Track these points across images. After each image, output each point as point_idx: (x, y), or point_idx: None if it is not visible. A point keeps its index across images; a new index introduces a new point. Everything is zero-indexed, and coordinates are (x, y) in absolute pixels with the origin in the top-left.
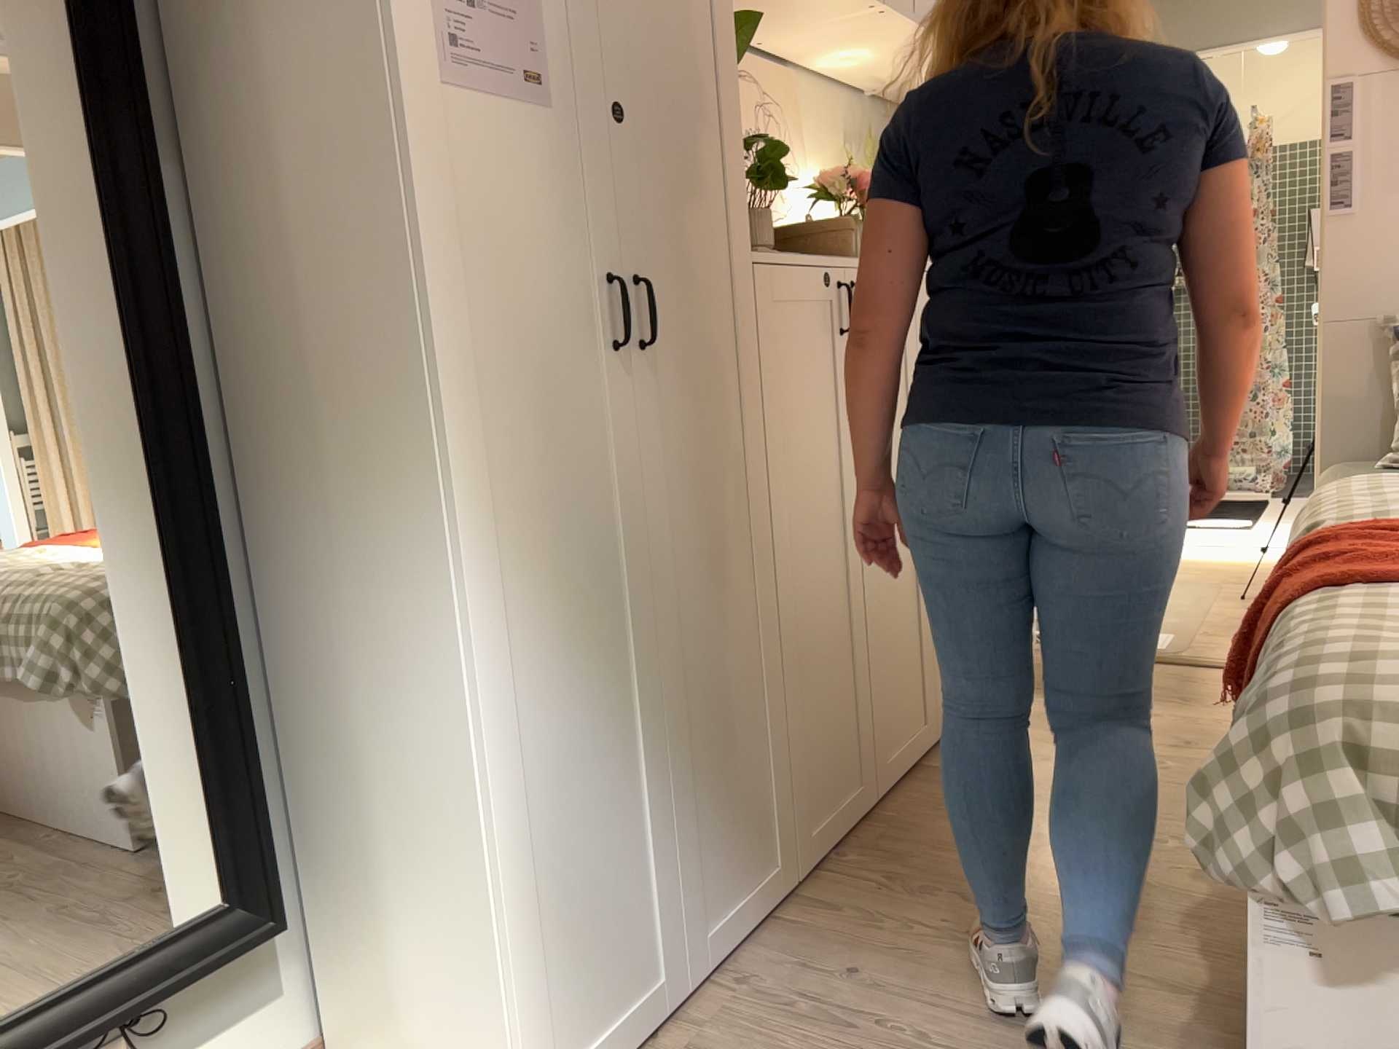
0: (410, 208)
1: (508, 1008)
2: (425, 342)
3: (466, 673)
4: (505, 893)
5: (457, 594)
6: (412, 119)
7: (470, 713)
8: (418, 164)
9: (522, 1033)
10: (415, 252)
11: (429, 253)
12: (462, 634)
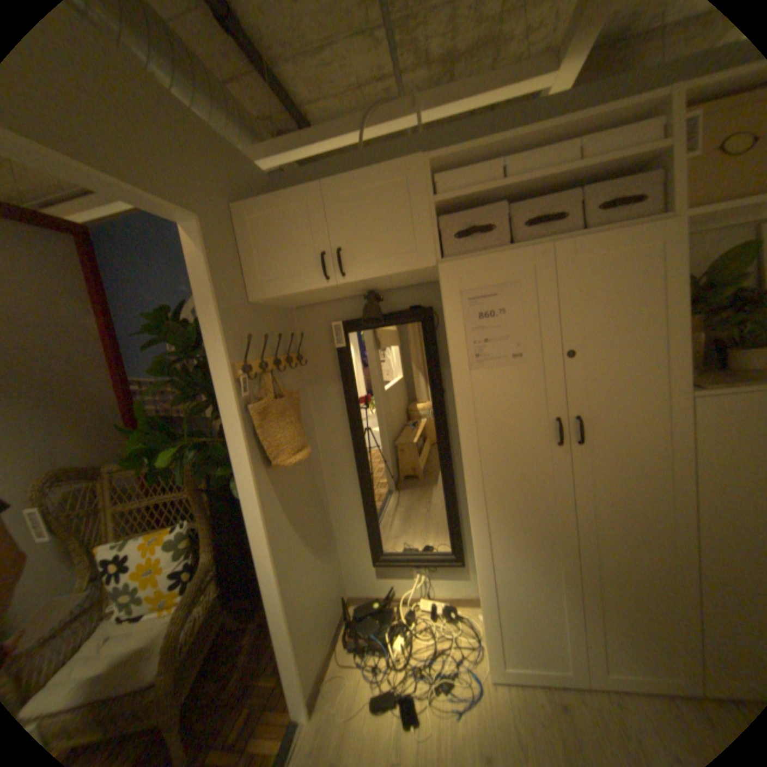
0: (458, 412)
1: (487, 637)
2: (462, 448)
3: (474, 541)
4: (488, 606)
5: (471, 518)
6: (460, 386)
7: (476, 552)
8: (462, 398)
9: (493, 647)
10: (459, 424)
11: (465, 423)
12: (473, 530)
